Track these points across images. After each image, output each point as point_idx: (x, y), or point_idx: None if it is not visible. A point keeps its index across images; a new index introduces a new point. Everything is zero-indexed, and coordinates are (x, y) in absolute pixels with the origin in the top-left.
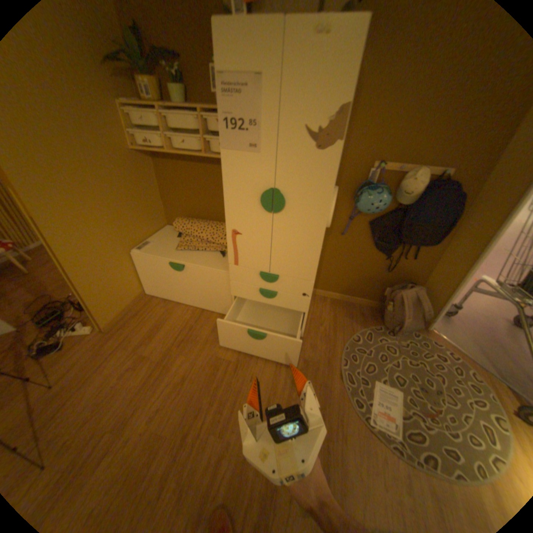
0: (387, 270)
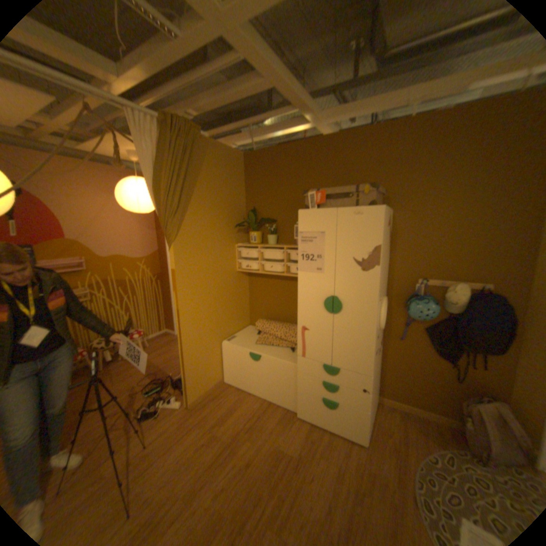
0: (457, 380)
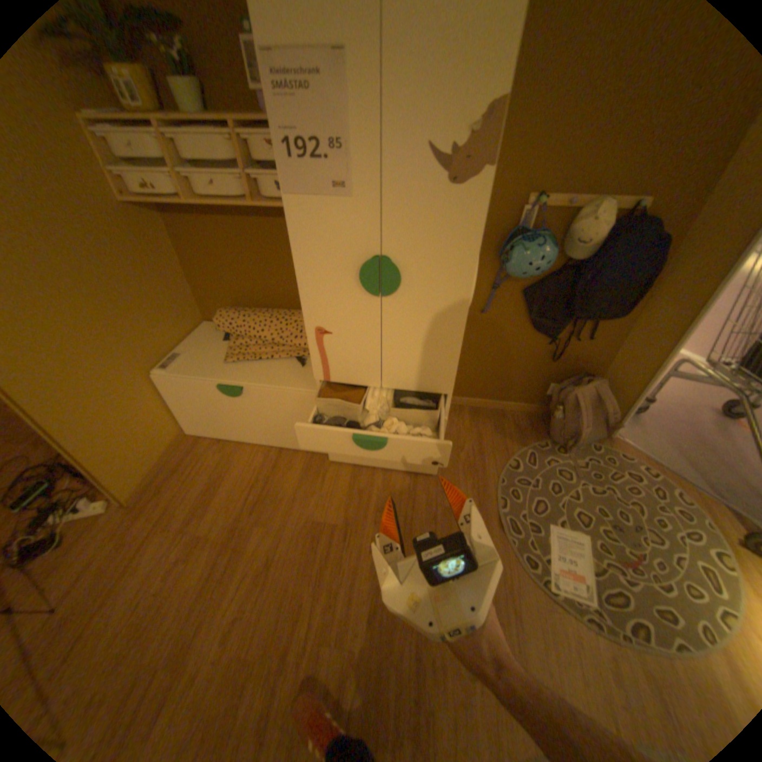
0: (549, 359)
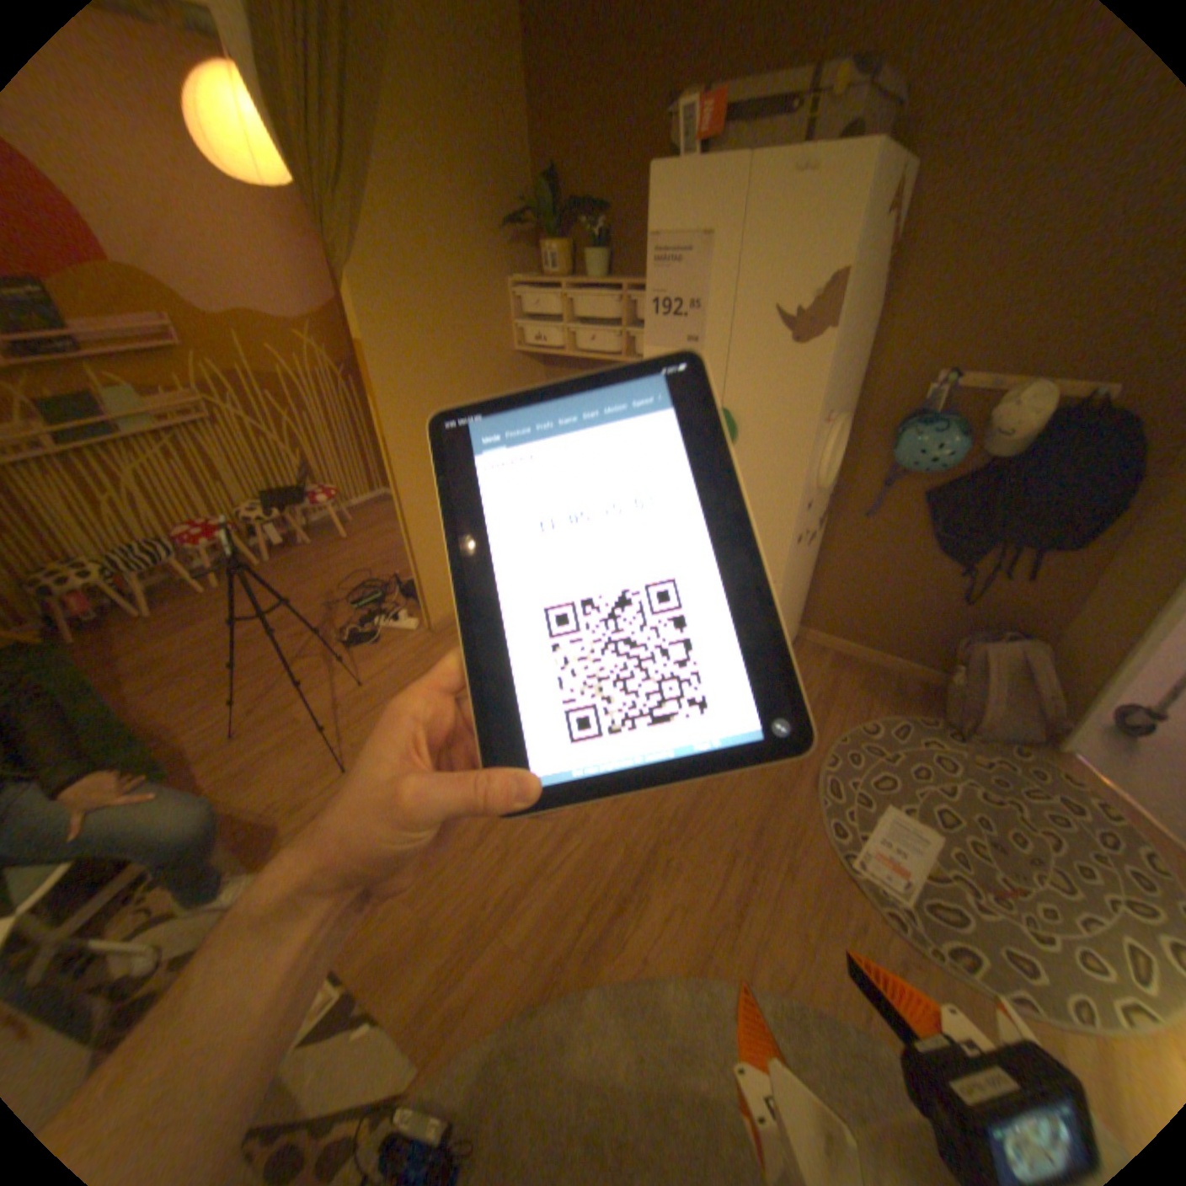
0: (964, 600)
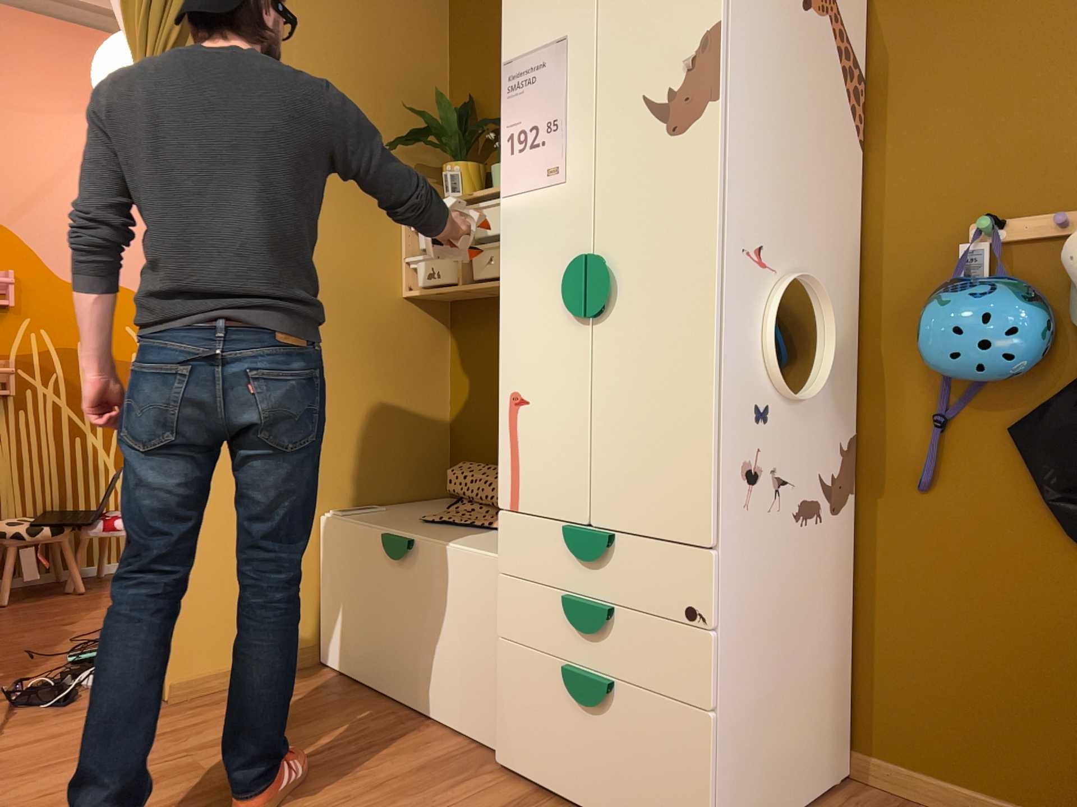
0: None
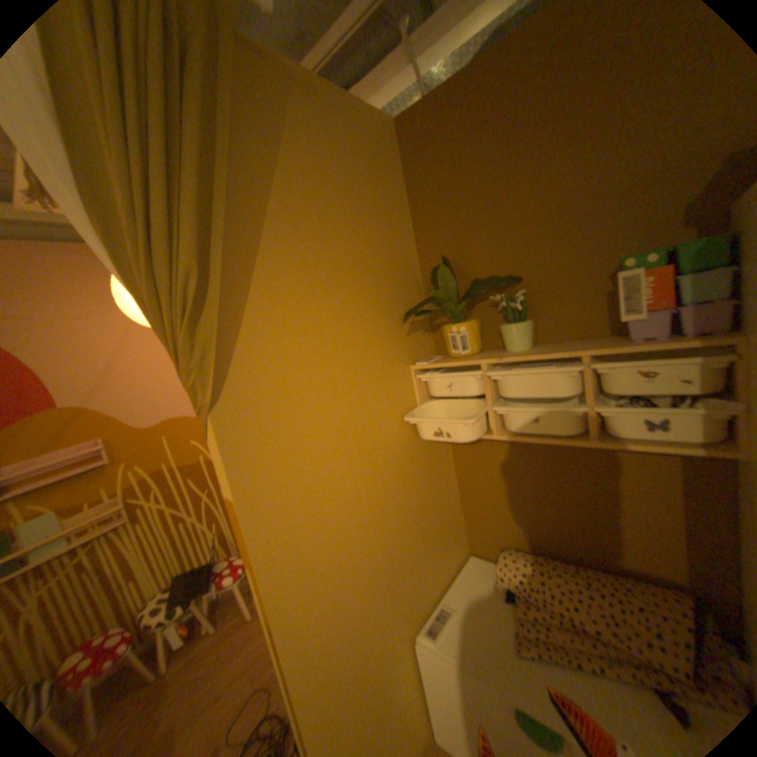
0: None
